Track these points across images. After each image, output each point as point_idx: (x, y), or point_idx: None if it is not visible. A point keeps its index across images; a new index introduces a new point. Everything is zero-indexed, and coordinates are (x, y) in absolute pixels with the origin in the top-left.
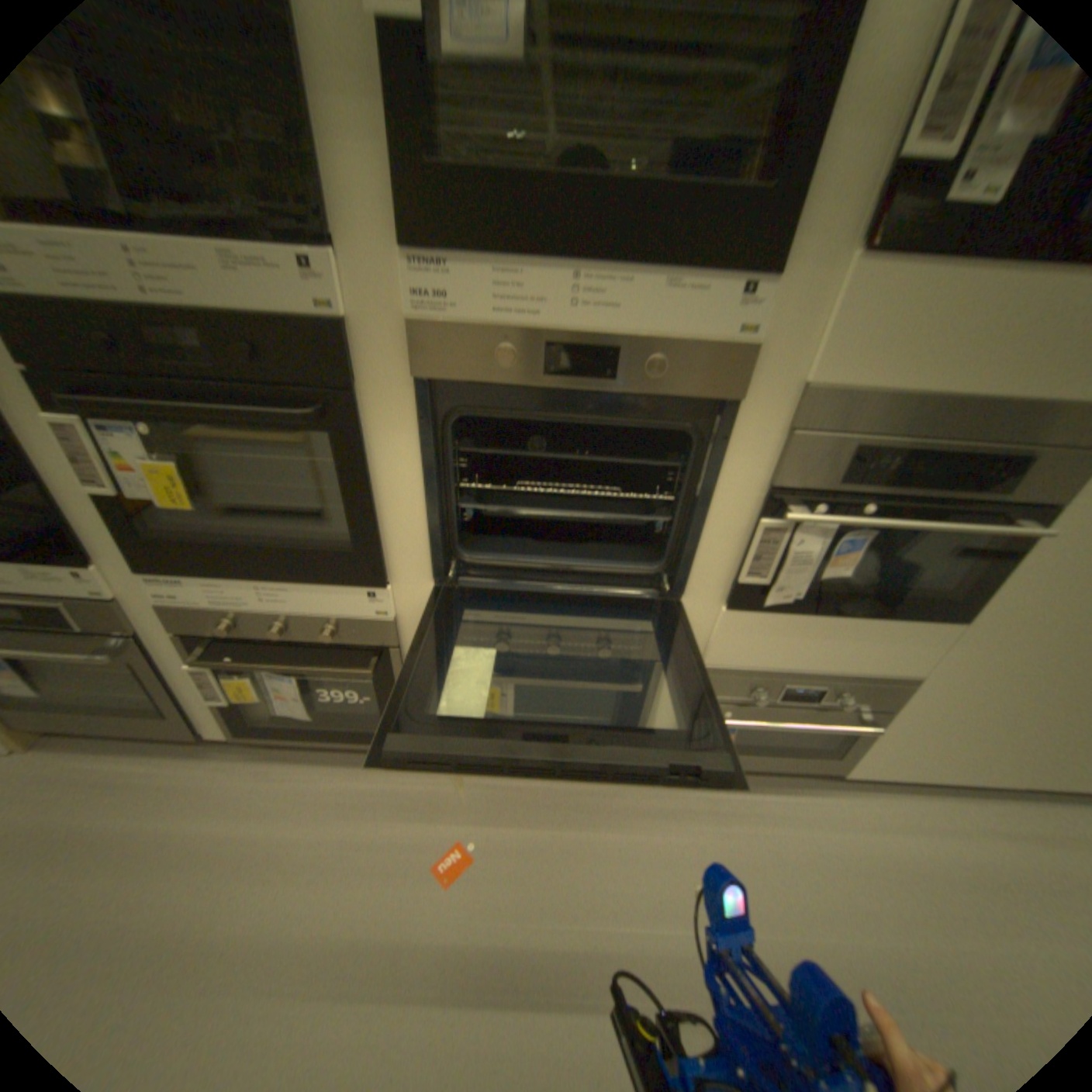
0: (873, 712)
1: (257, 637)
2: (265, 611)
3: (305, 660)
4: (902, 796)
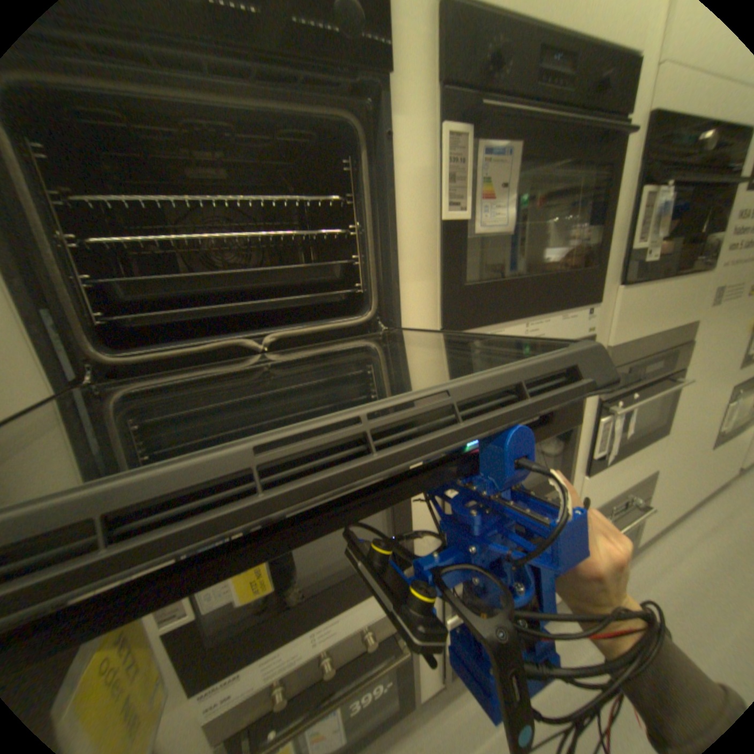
0: (644, 502)
1: (302, 688)
2: (316, 655)
3: (342, 682)
4: (656, 543)
